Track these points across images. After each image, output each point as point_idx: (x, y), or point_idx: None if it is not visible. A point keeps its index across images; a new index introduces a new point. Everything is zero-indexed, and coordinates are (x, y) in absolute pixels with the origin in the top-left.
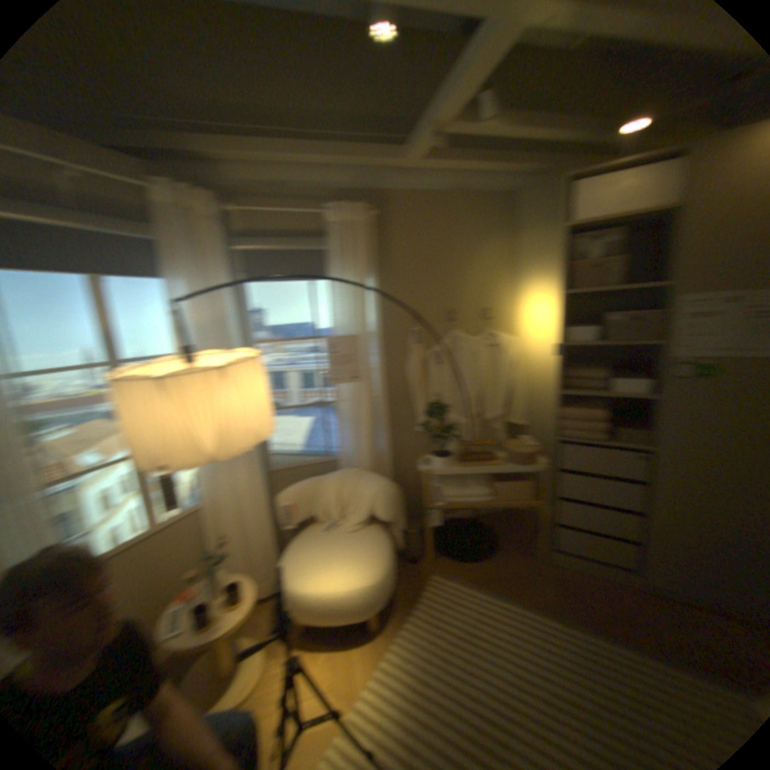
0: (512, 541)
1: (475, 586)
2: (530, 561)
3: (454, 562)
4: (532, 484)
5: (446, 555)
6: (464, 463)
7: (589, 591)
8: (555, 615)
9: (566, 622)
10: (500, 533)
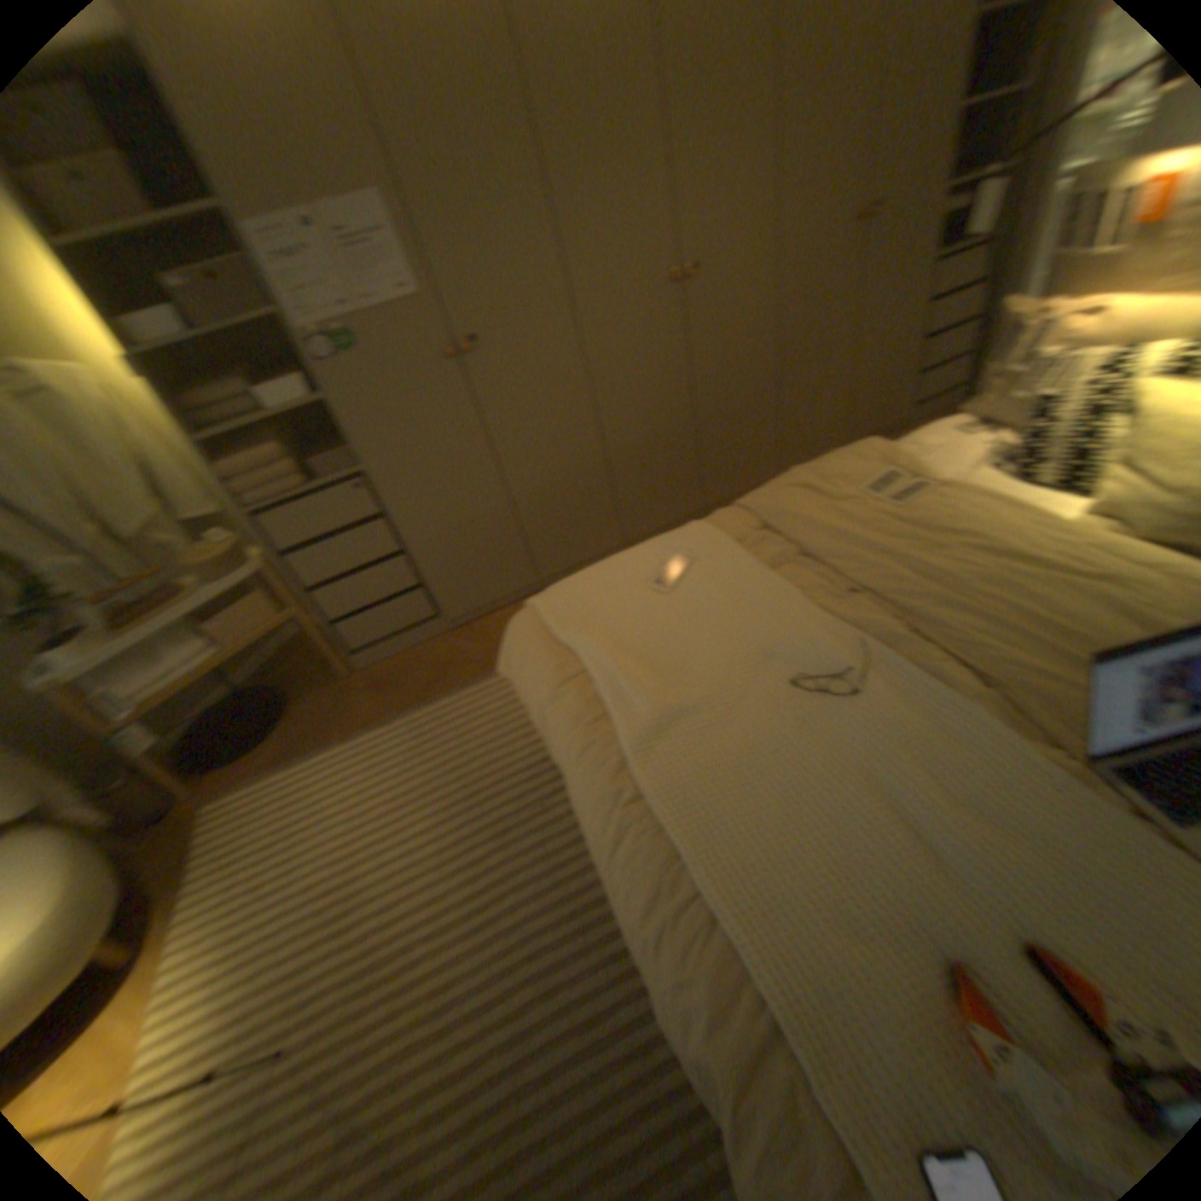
0: (295, 683)
1: (259, 777)
2: (324, 690)
3: (217, 773)
4: (250, 598)
5: (201, 775)
6: (109, 635)
7: (397, 672)
8: (367, 726)
9: (379, 724)
10: (275, 685)
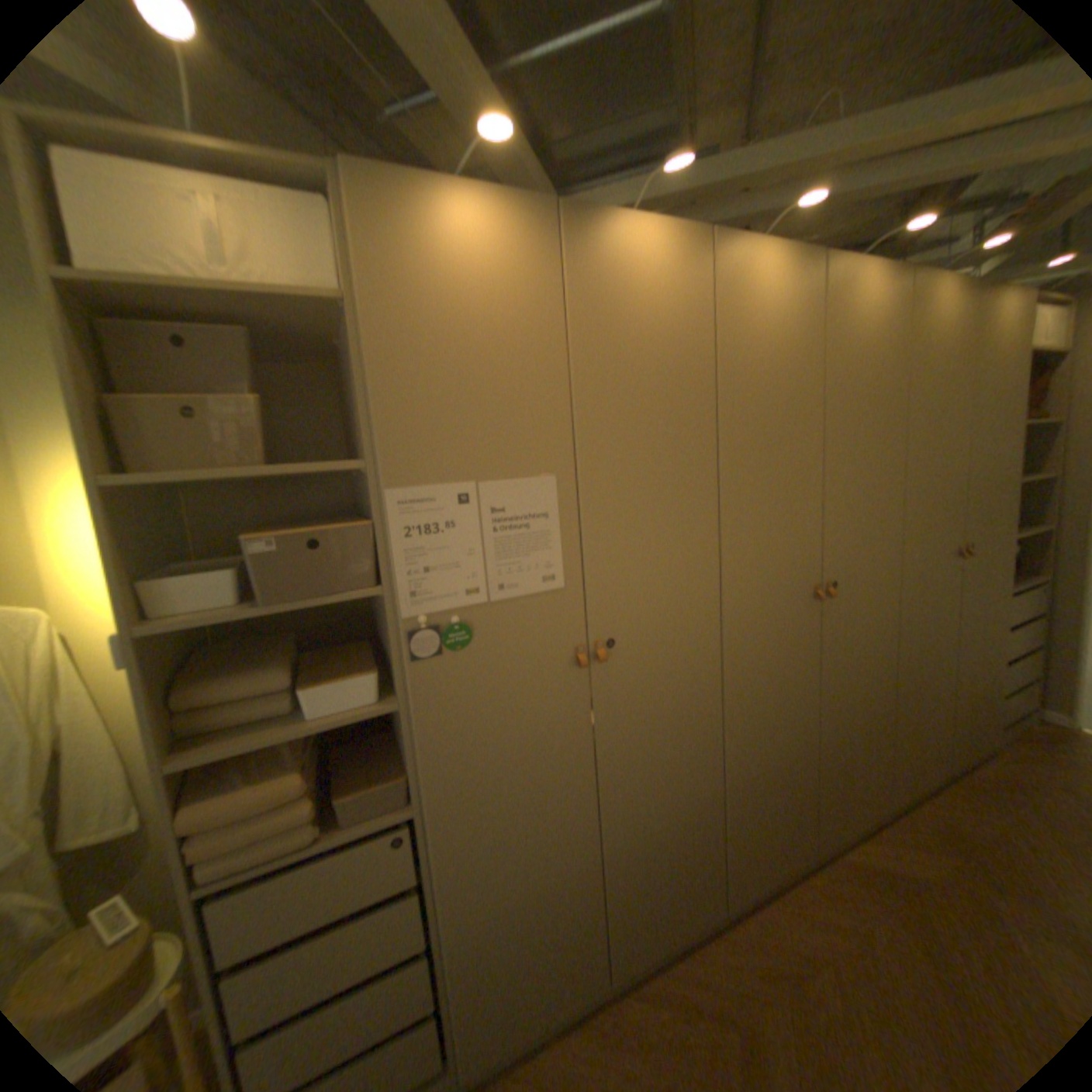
0: None
1: None
2: None
3: None
4: None
5: None
6: None
7: None
8: None
9: None
10: None
